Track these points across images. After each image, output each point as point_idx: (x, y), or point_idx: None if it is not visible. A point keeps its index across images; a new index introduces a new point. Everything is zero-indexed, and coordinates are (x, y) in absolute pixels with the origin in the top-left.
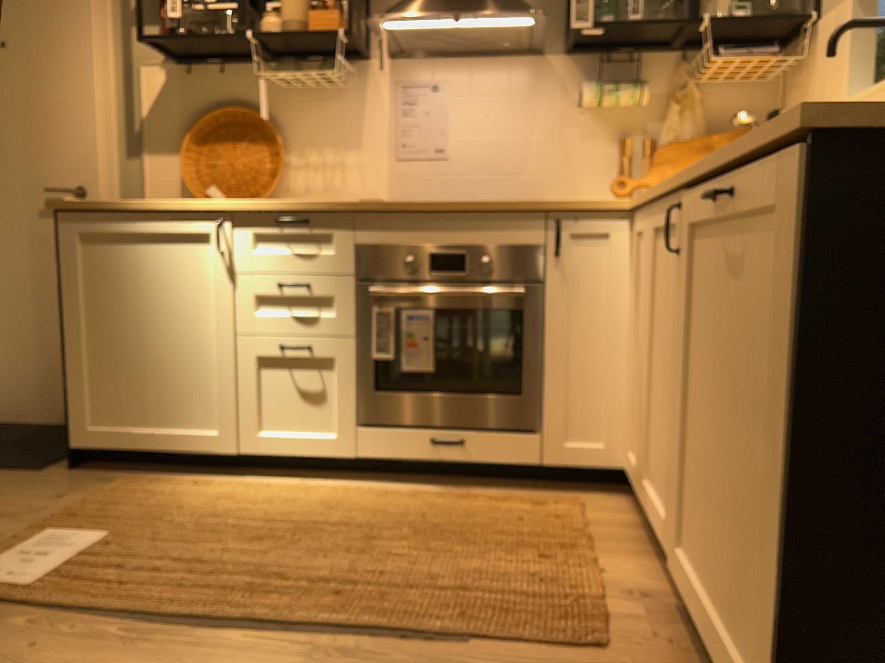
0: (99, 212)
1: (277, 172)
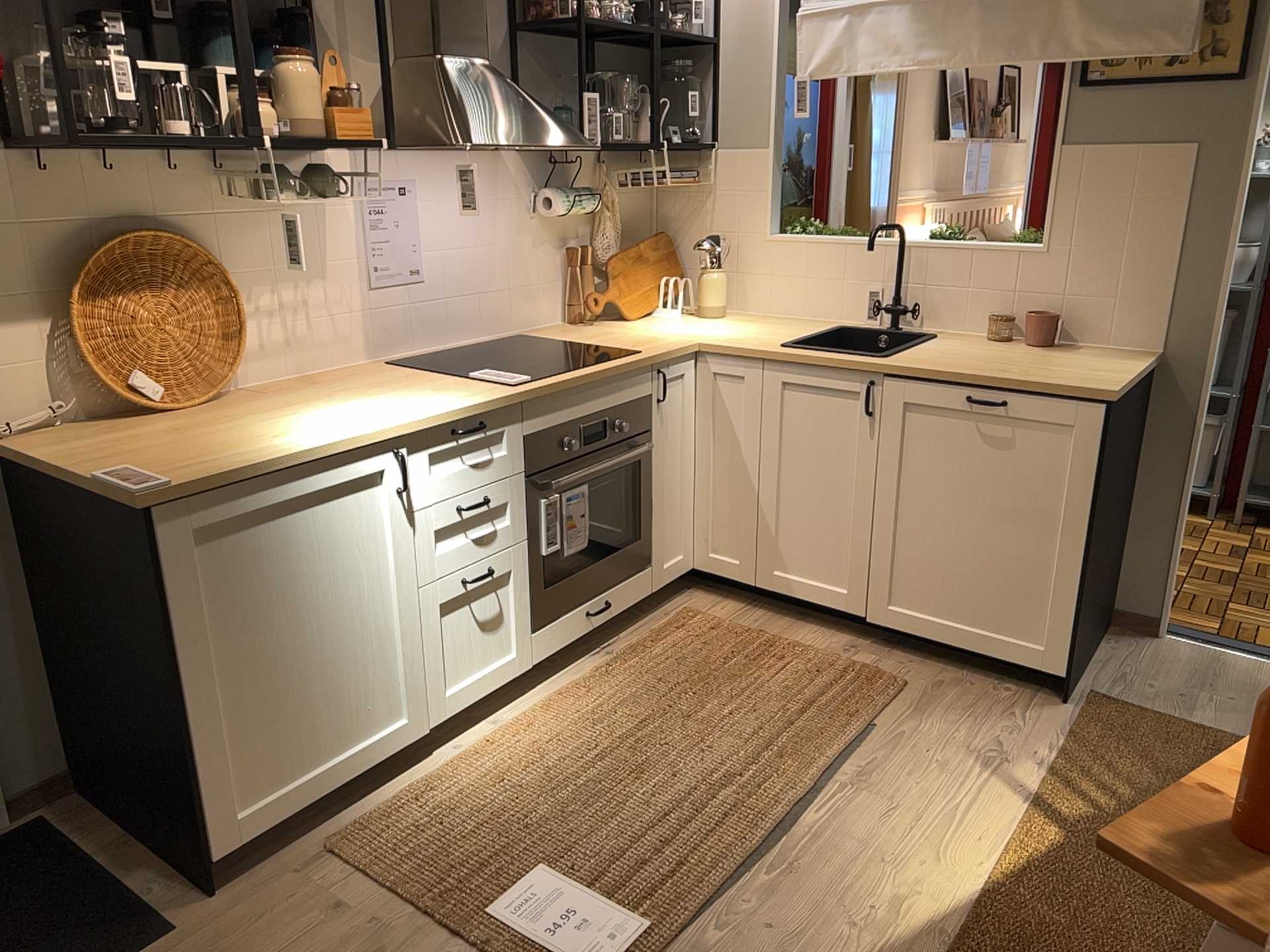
0: (230, 486)
1: (241, 333)
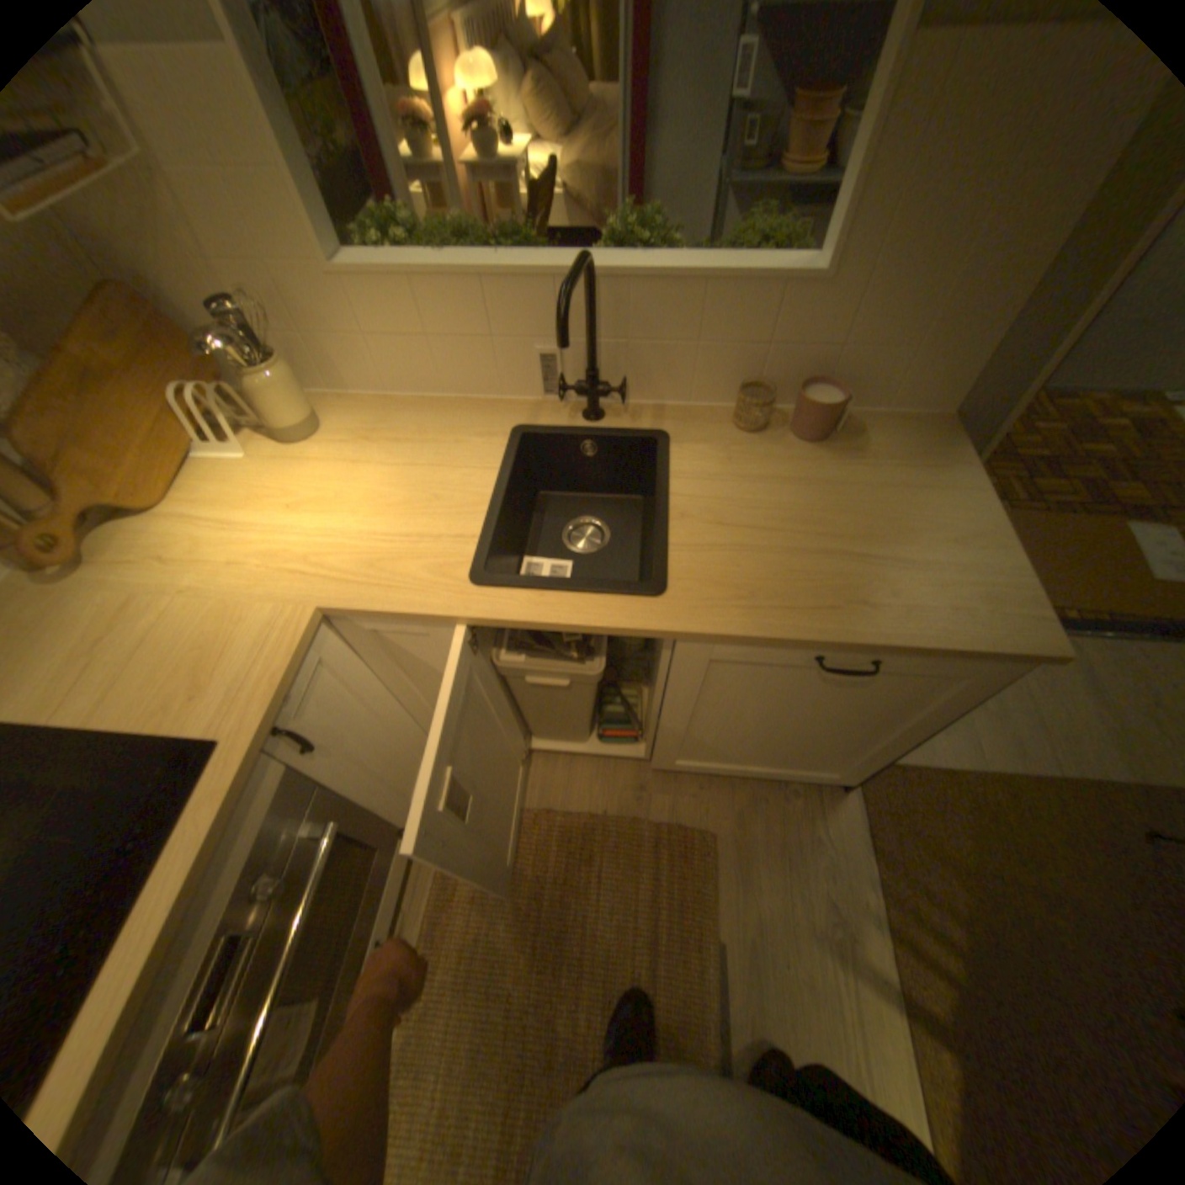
0: None
1: None
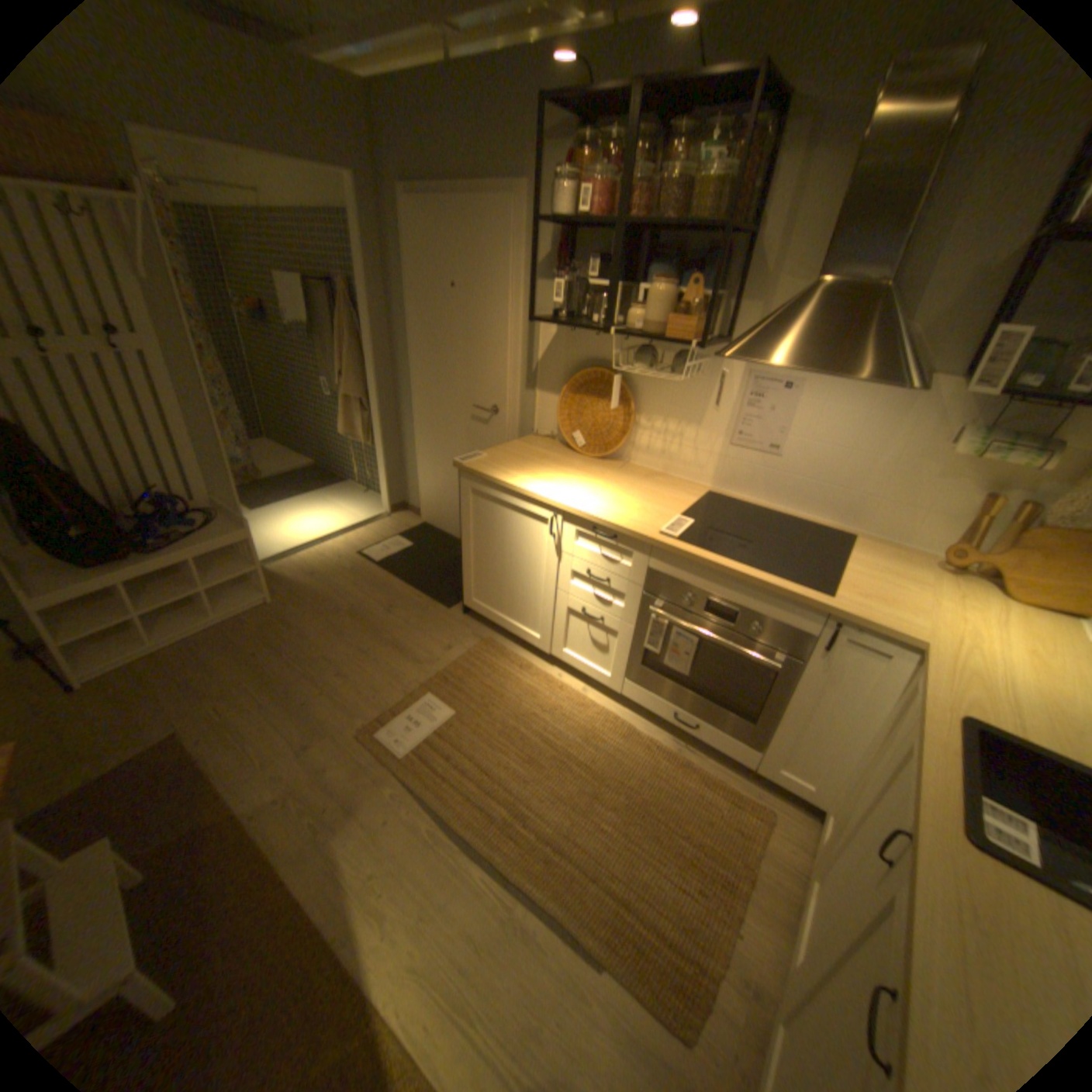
0: (482, 479)
1: (626, 433)
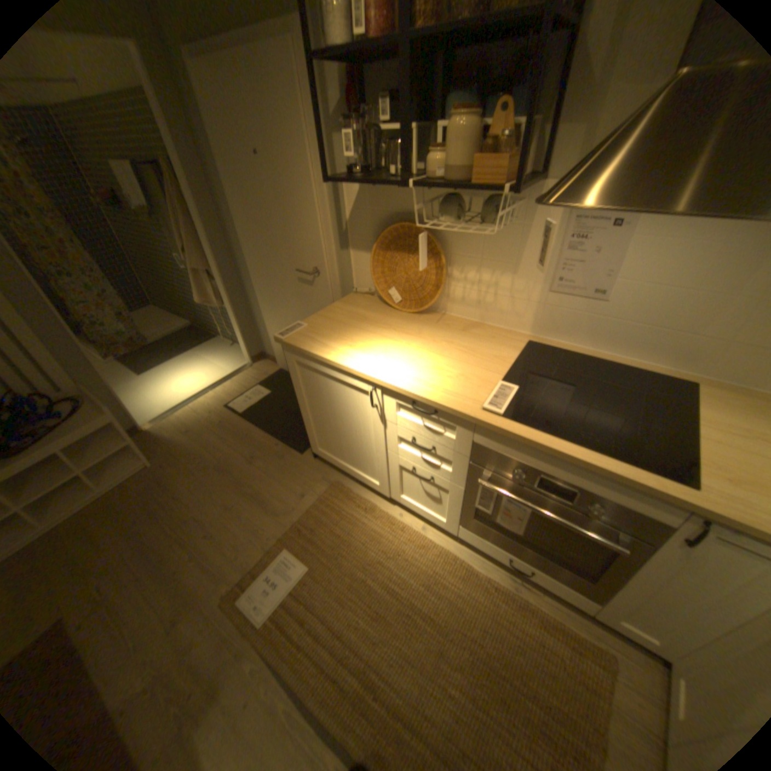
0: (302, 353)
1: (440, 286)
